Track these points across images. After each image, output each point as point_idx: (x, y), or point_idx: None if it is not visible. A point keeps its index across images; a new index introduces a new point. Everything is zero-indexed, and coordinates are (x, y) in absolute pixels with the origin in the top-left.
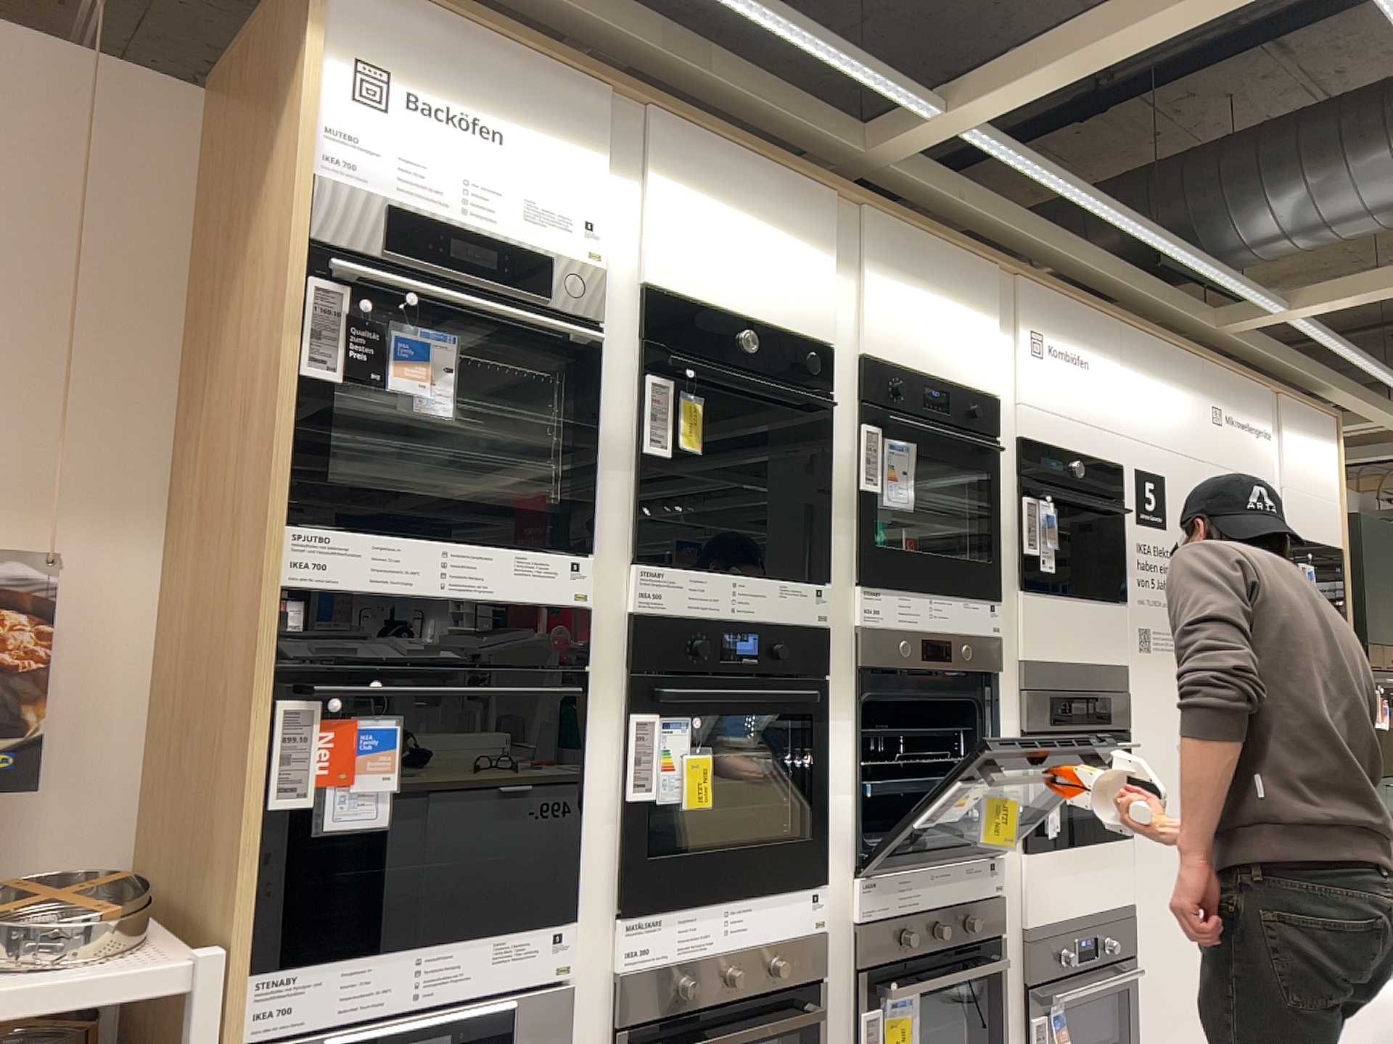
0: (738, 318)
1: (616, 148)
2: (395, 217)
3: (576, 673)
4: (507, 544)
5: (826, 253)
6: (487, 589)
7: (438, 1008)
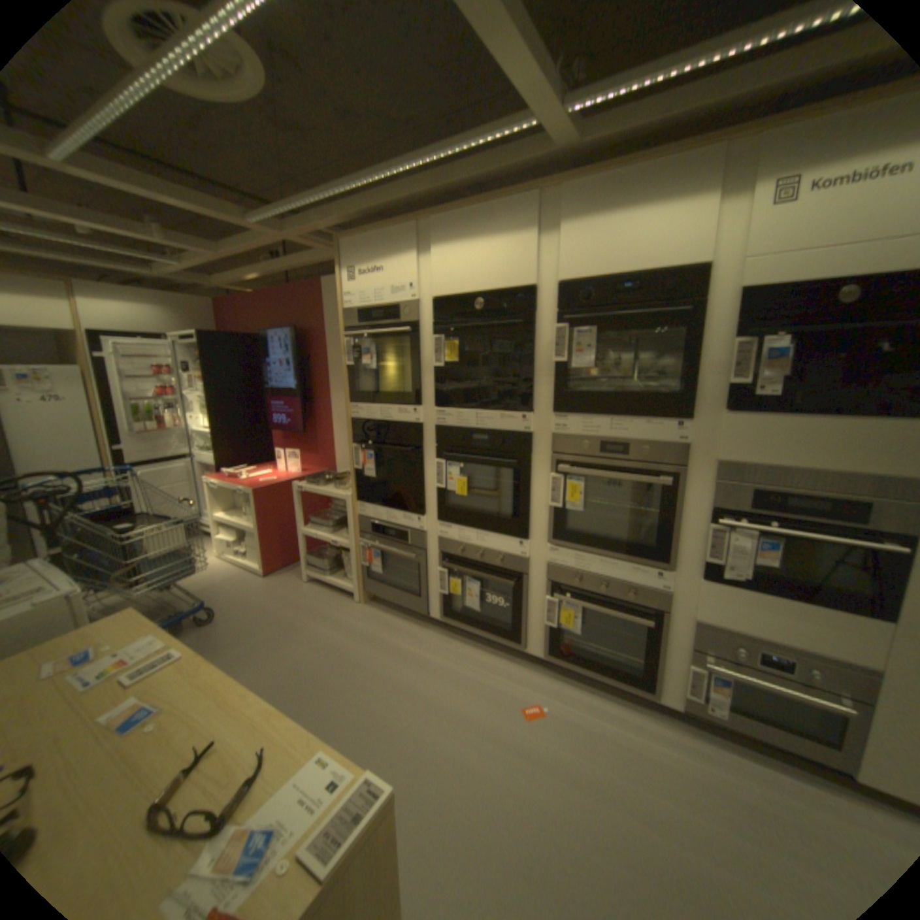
0: (475, 291)
1: (416, 240)
2: (353, 311)
3: (418, 447)
4: (393, 406)
5: (533, 224)
6: (389, 420)
7: (389, 529)
